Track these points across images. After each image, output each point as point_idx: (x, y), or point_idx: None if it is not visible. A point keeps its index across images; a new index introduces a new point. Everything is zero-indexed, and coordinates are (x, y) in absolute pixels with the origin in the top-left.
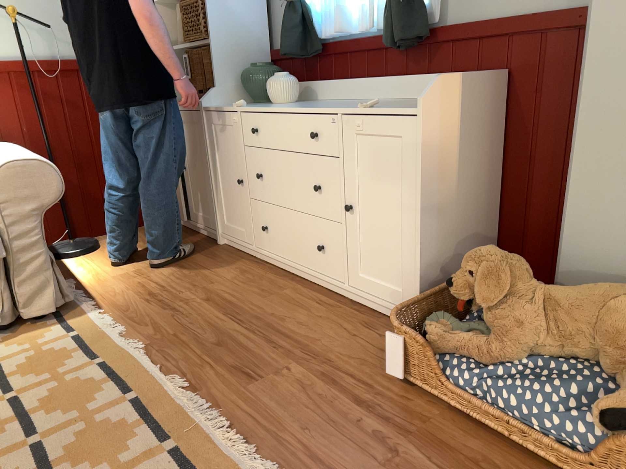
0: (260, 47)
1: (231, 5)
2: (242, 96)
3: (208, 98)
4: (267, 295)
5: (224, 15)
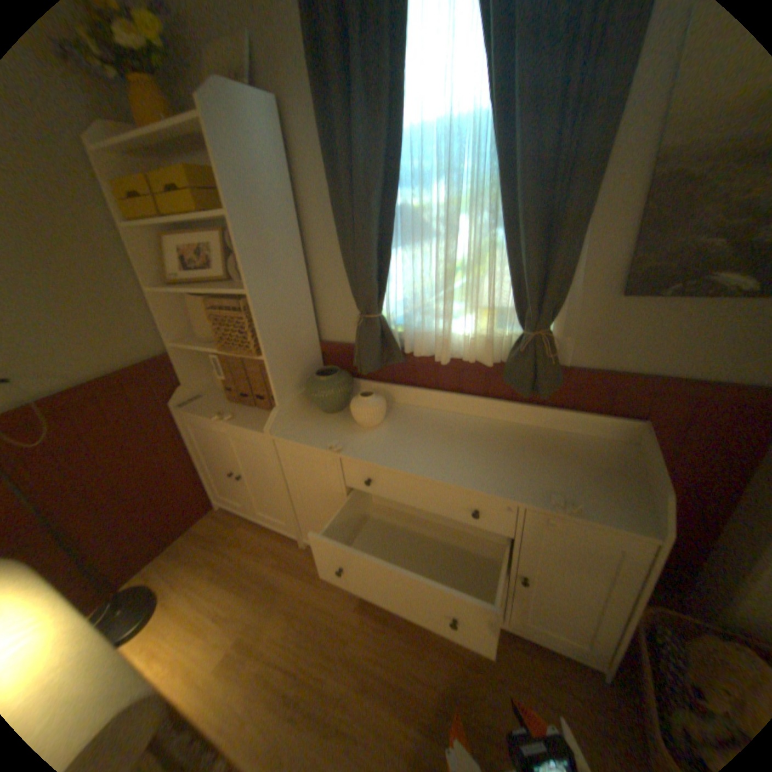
0: (312, 341)
1: (281, 308)
2: (304, 400)
3: (274, 421)
4: (422, 651)
5: (276, 323)
